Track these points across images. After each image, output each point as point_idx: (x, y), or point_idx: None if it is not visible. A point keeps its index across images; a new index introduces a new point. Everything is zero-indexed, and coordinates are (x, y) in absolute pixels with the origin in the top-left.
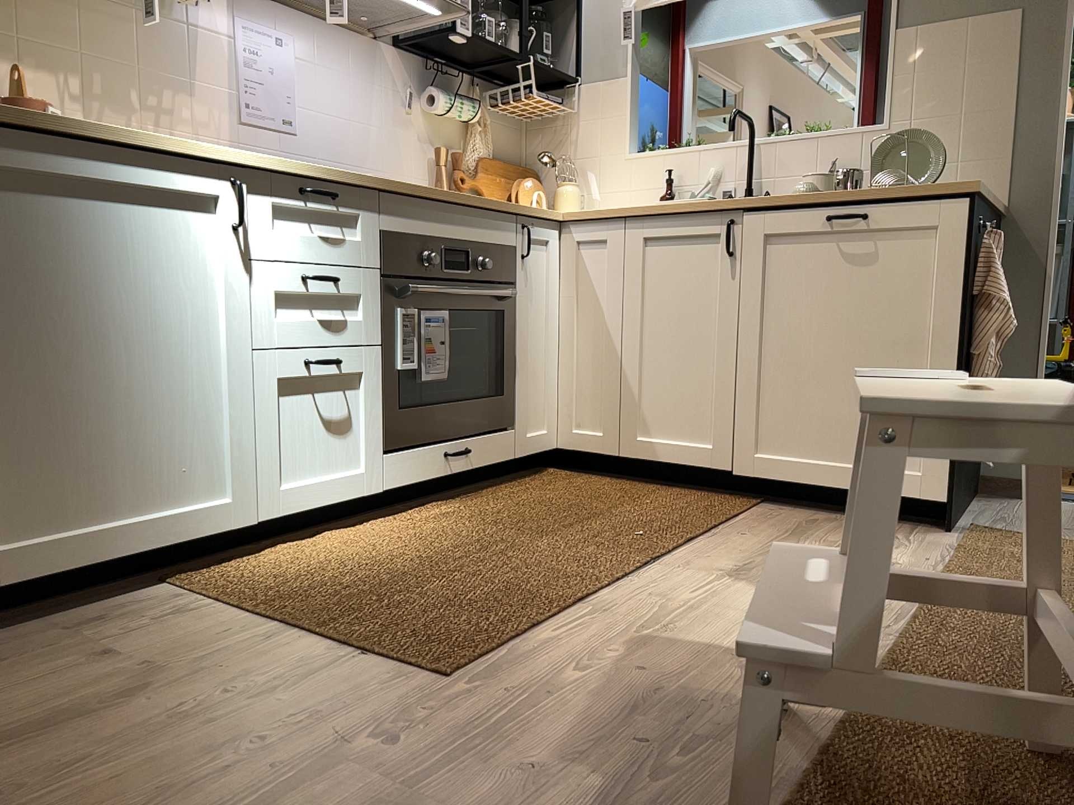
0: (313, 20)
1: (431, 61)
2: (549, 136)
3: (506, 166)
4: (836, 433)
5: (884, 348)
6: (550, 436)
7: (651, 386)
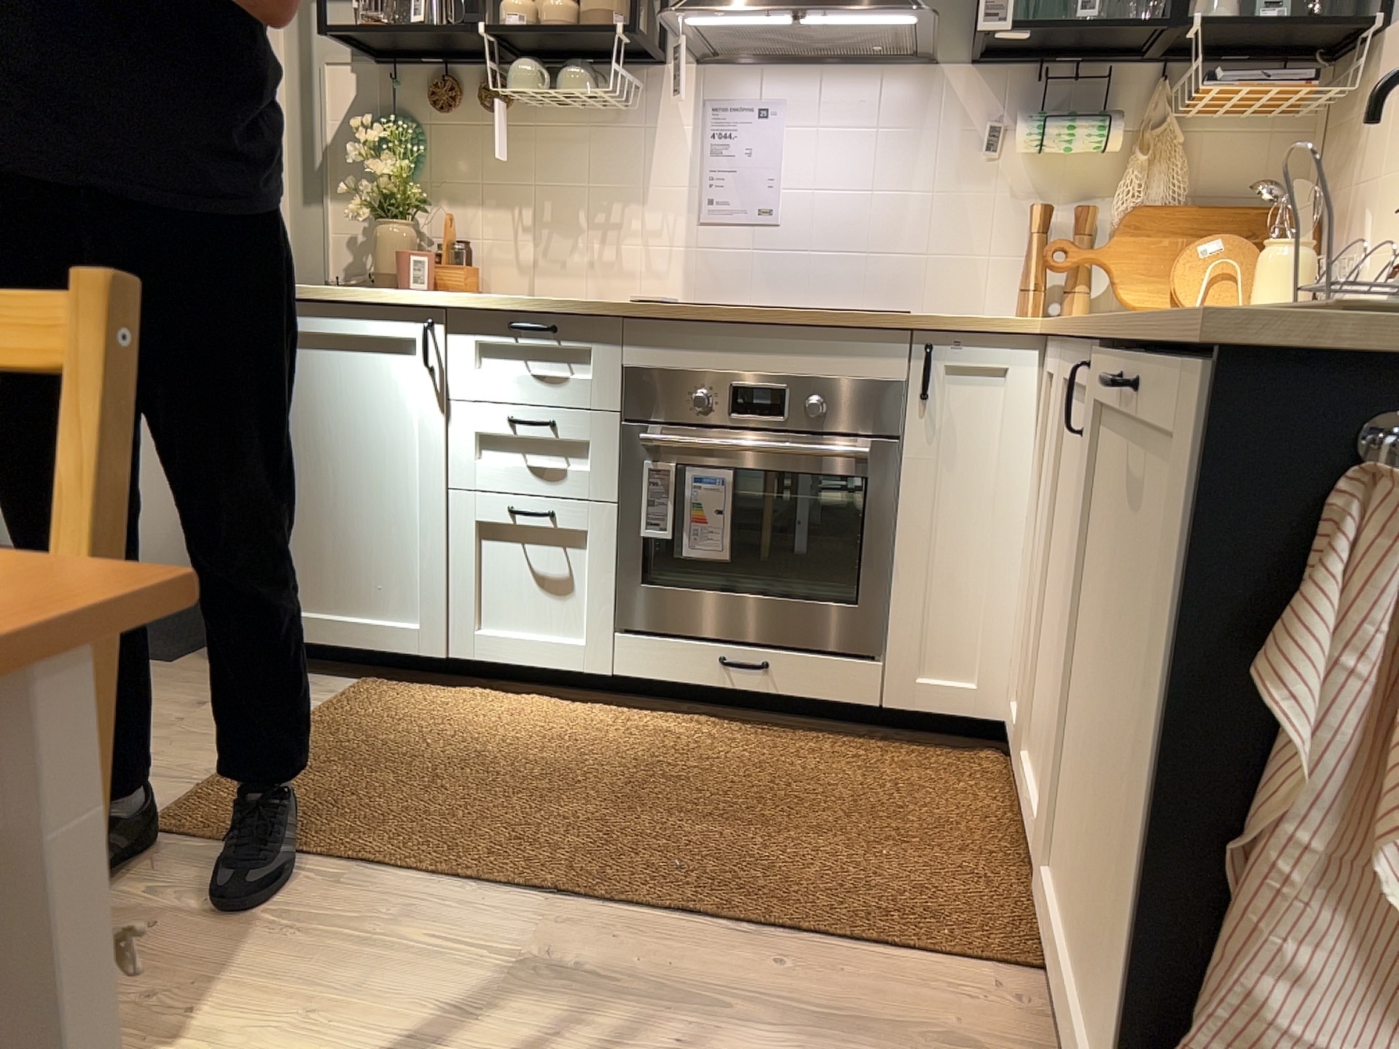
0: (830, 68)
1: (1045, 68)
2: (1332, 145)
3: (1242, 212)
4: (1081, 904)
5: (1124, 749)
6: (980, 698)
7: (1039, 666)
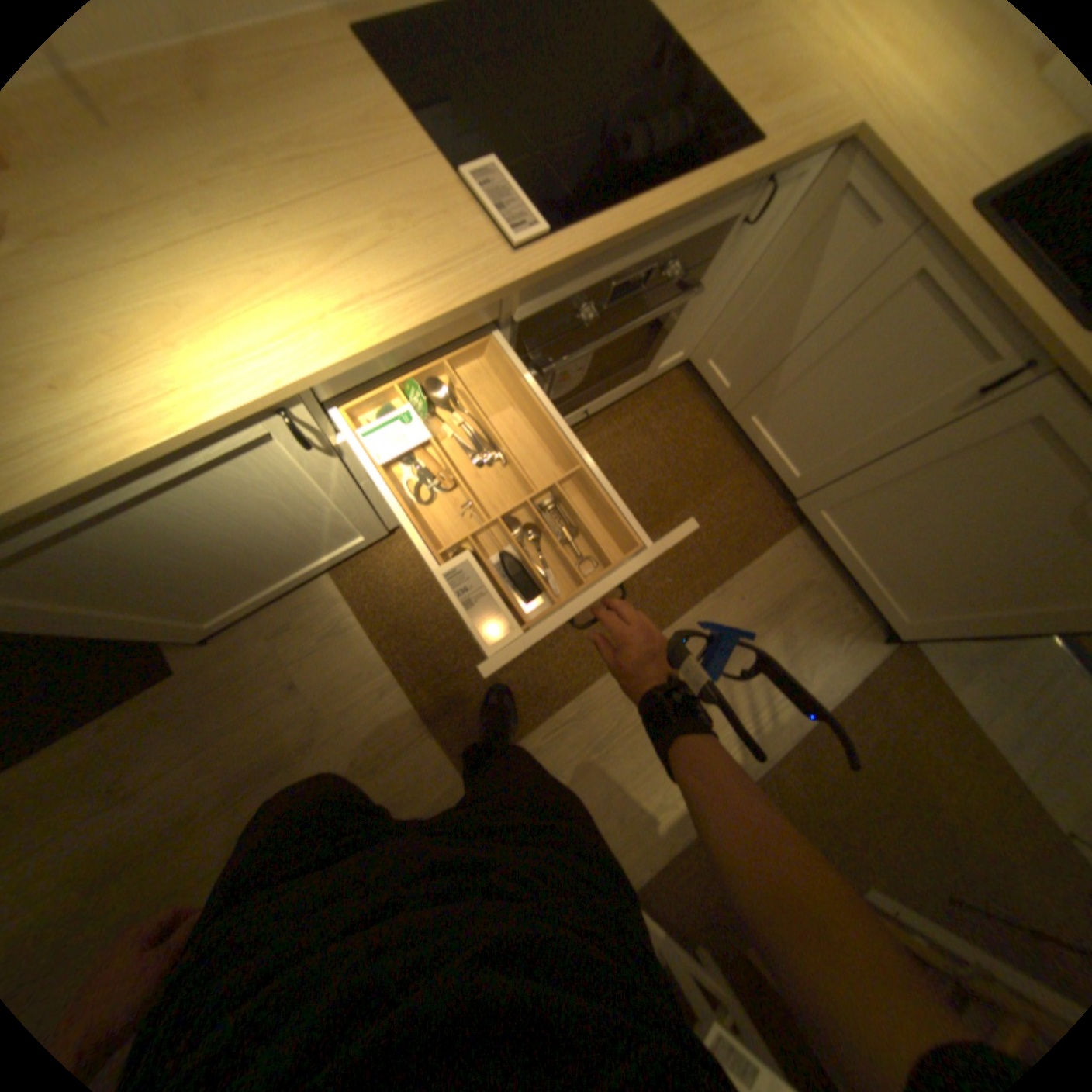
0: None
1: None
2: None
3: None
4: (890, 559)
5: (997, 575)
6: (685, 355)
7: (794, 395)
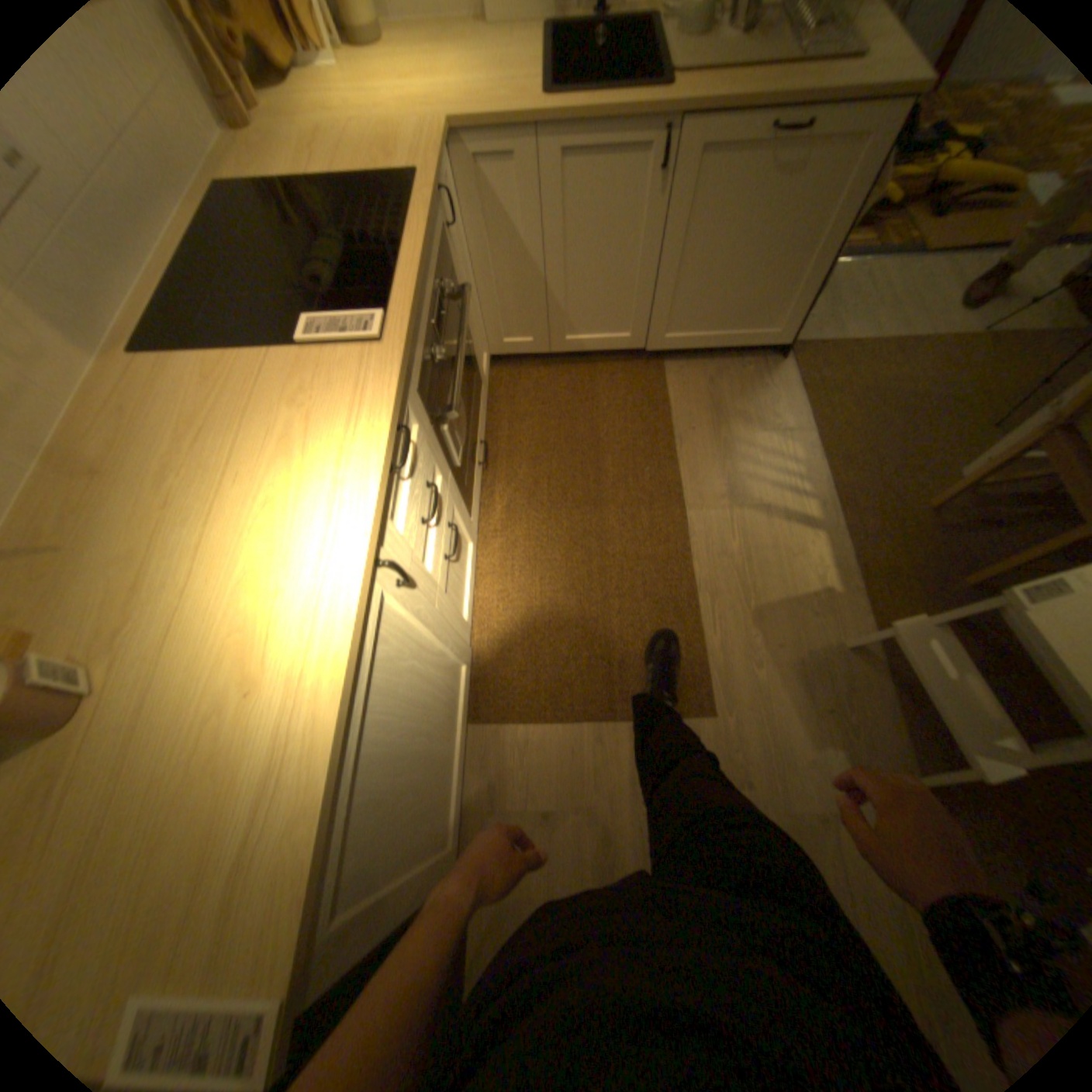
0: None
1: None
2: None
3: None
4: (728, 313)
5: (785, 247)
6: (487, 355)
7: (573, 297)
